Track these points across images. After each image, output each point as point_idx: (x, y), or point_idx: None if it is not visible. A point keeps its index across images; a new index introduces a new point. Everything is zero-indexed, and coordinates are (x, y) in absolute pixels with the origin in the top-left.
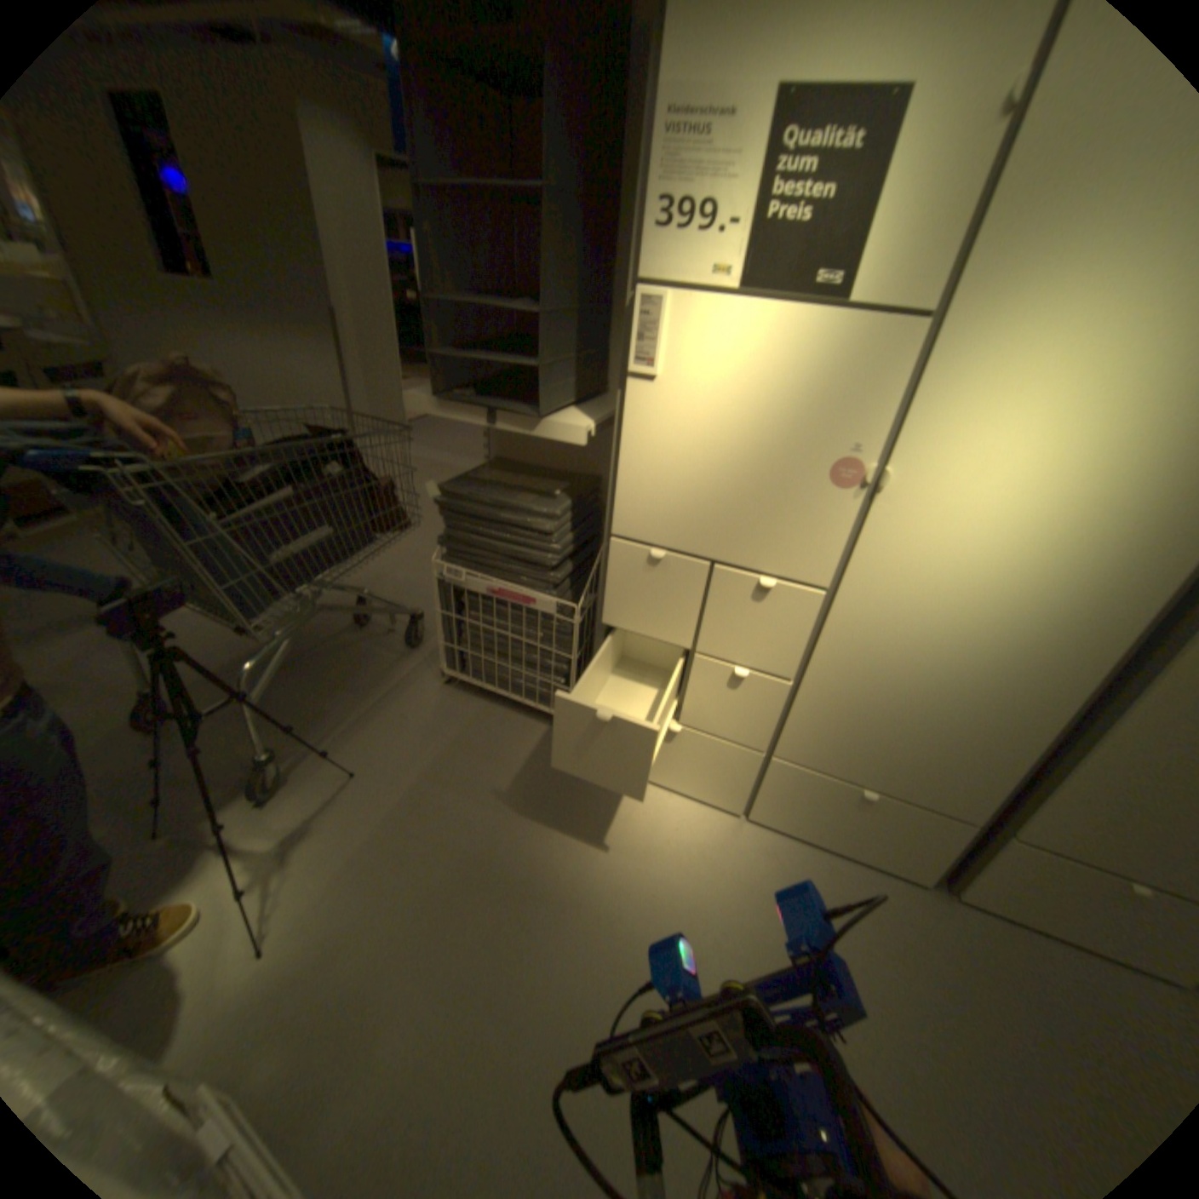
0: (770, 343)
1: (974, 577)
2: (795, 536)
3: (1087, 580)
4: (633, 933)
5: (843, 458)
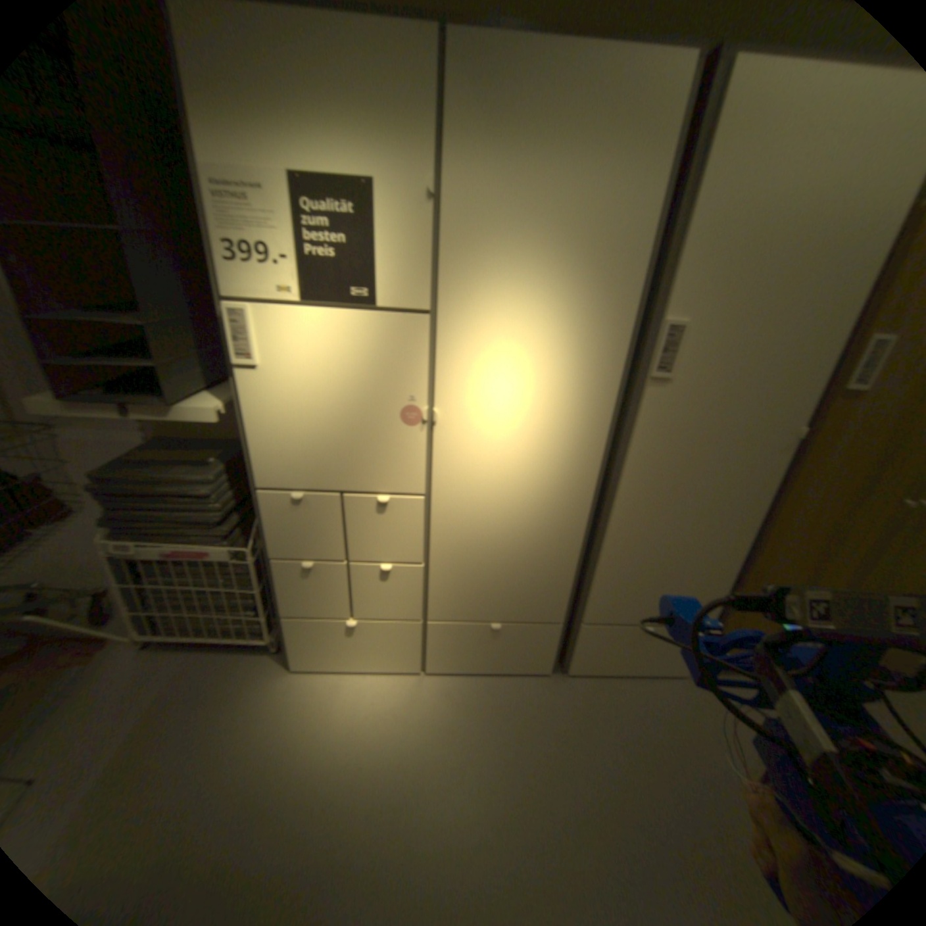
0: (332, 336)
1: (504, 468)
2: (390, 463)
3: (560, 458)
4: (342, 809)
5: (404, 406)
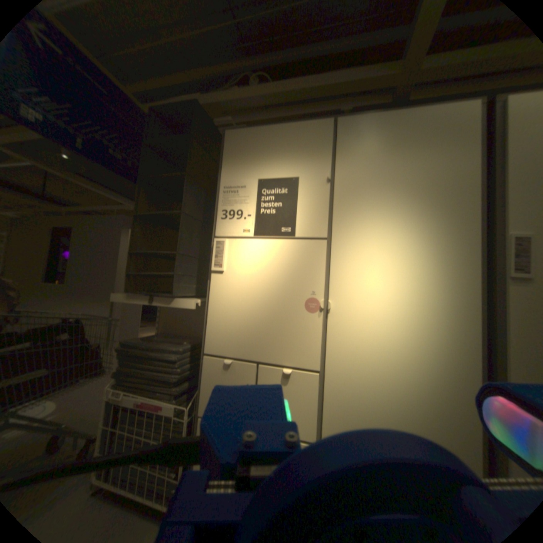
0: (269, 254)
1: (389, 354)
2: (296, 342)
3: (440, 347)
4: None
5: (309, 299)
